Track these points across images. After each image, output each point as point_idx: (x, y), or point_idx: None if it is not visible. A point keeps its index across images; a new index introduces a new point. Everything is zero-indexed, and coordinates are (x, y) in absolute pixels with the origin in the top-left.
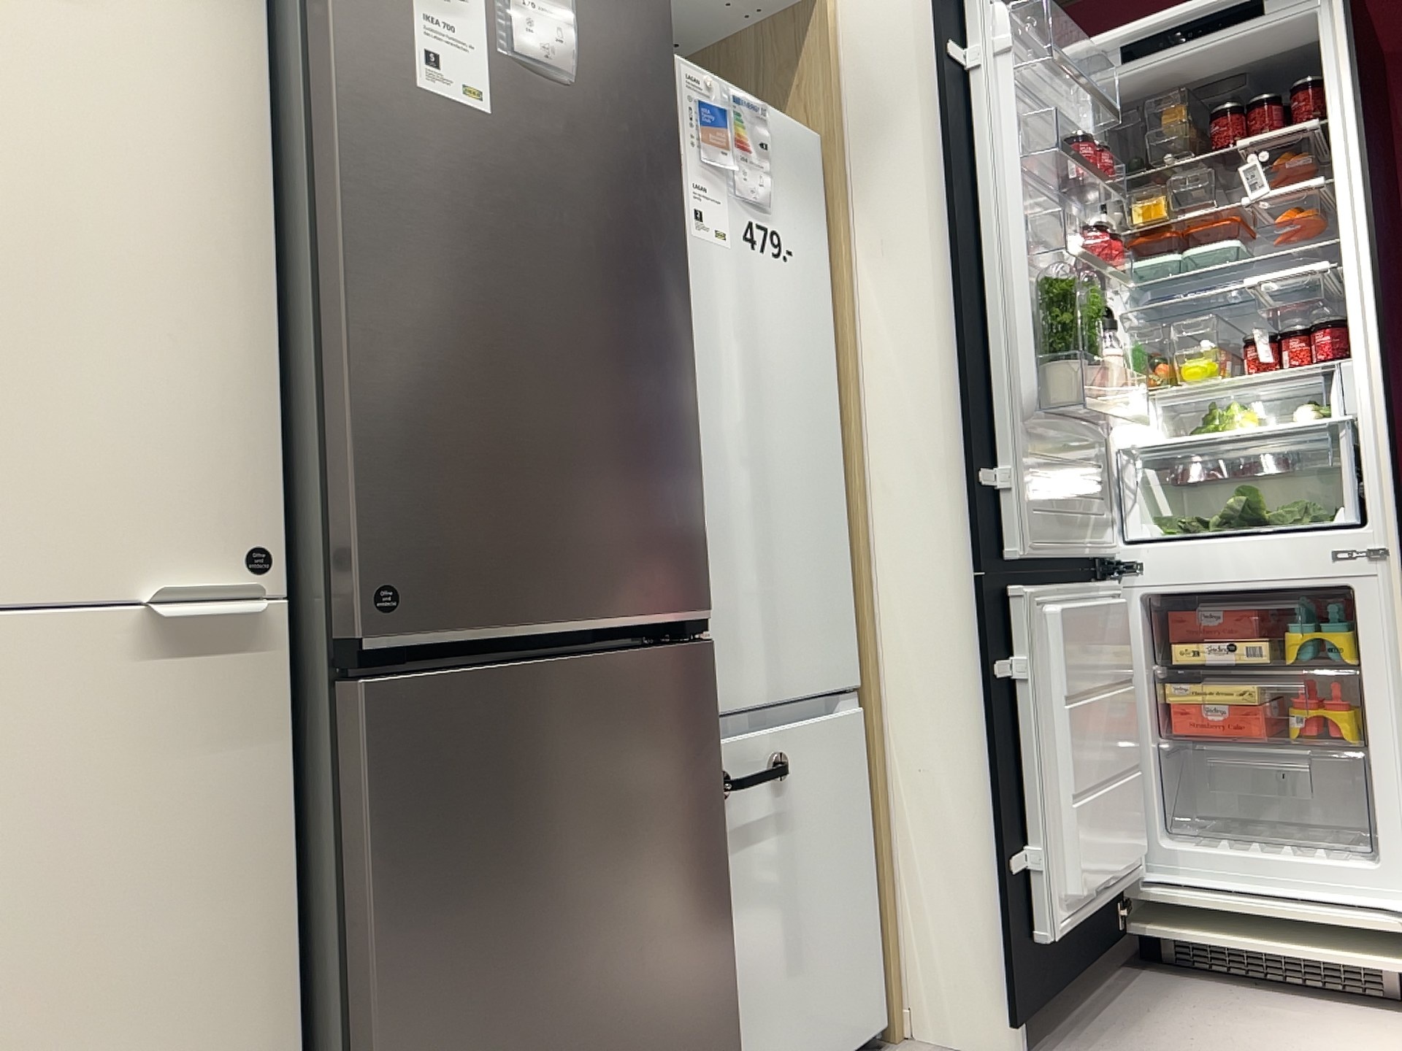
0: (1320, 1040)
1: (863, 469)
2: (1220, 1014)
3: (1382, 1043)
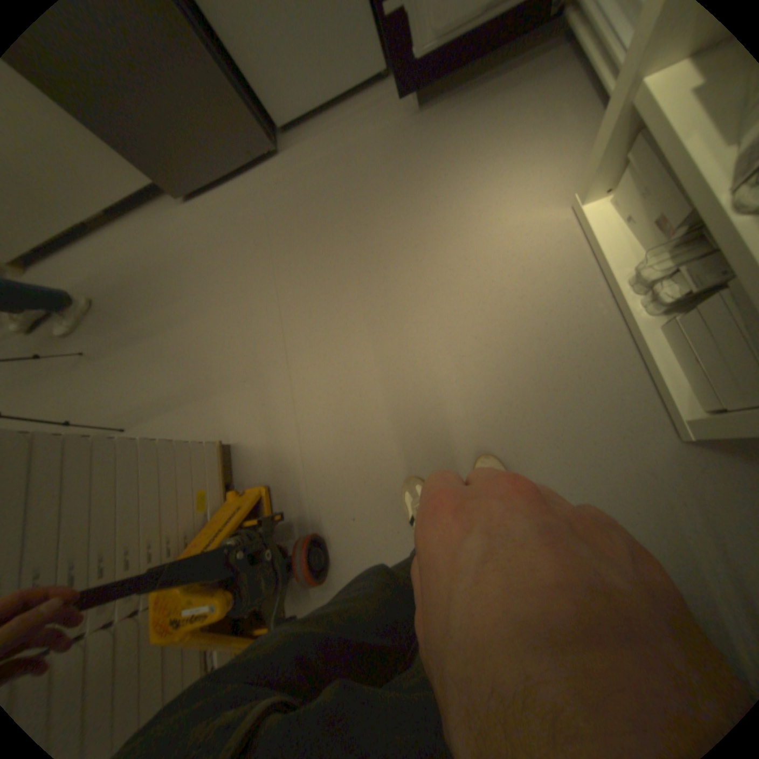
0: (542, 139)
1: None
2: (534, 98)
3: (564, 154)
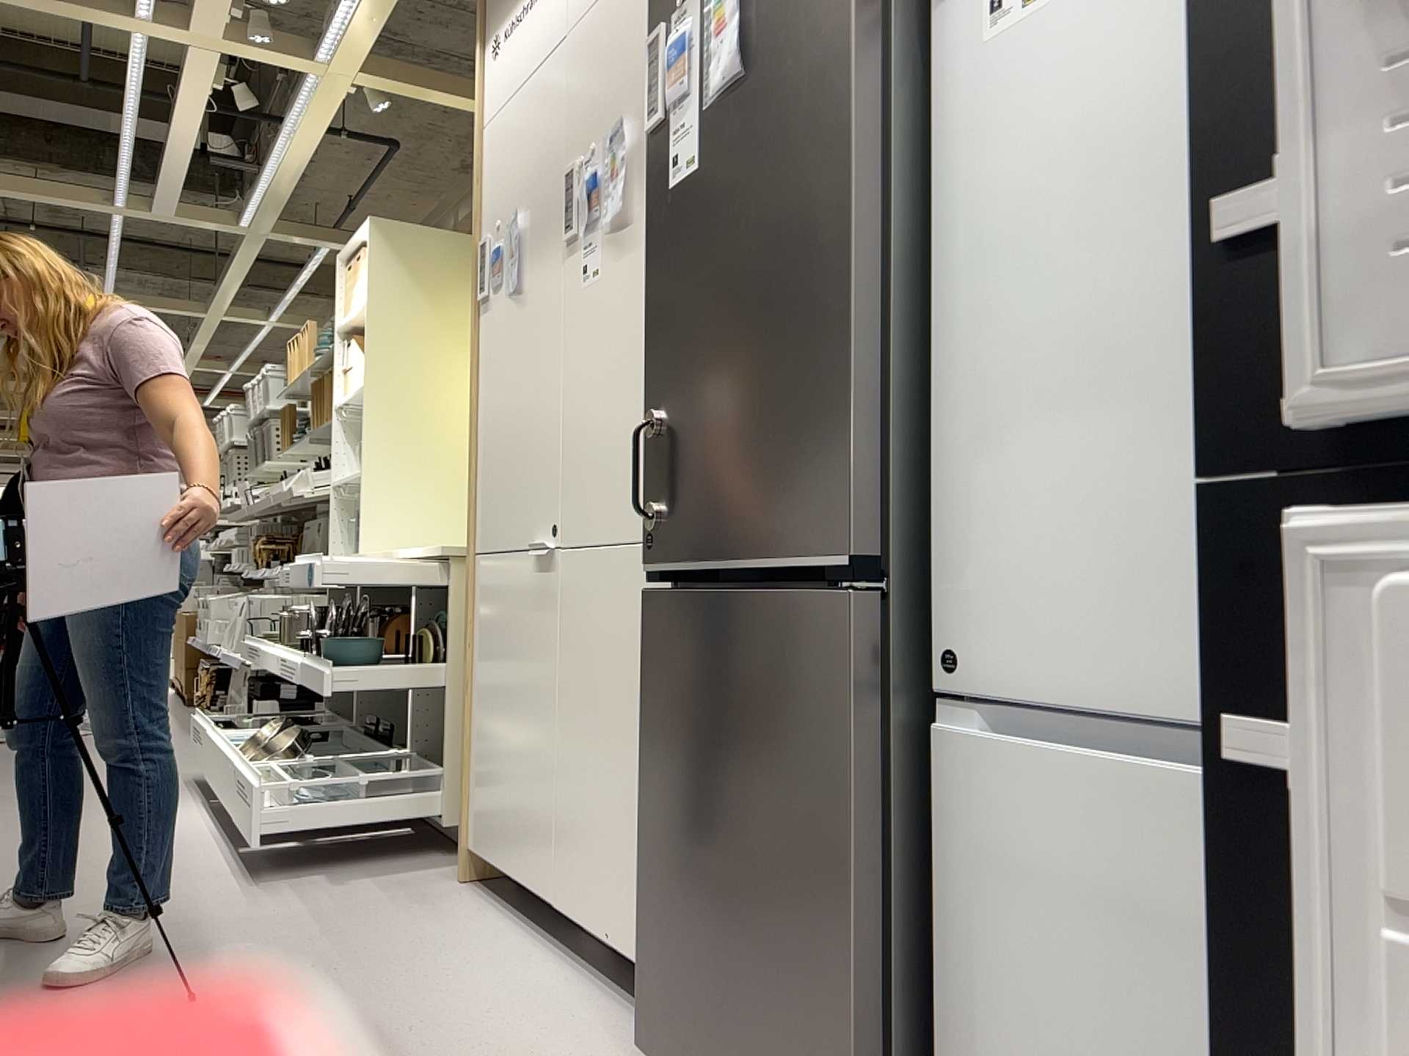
0: None
1: None
2: None
3: None
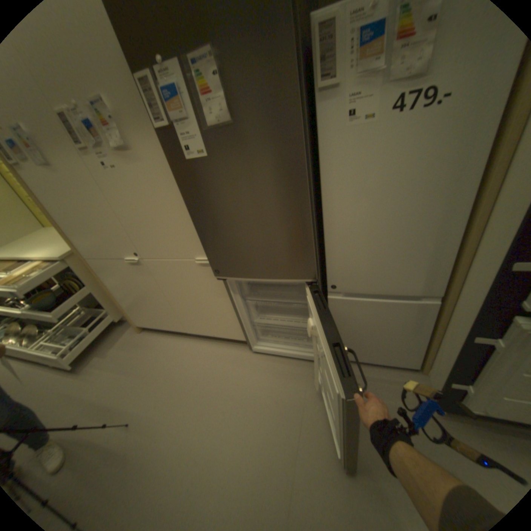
0: None
1: (484, 214)
2: None
3: None
